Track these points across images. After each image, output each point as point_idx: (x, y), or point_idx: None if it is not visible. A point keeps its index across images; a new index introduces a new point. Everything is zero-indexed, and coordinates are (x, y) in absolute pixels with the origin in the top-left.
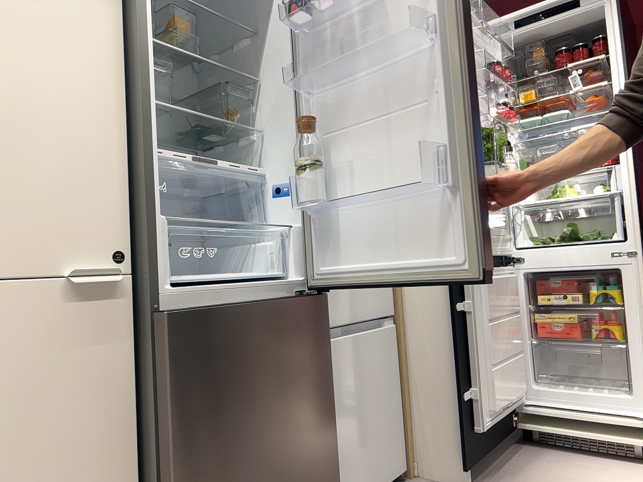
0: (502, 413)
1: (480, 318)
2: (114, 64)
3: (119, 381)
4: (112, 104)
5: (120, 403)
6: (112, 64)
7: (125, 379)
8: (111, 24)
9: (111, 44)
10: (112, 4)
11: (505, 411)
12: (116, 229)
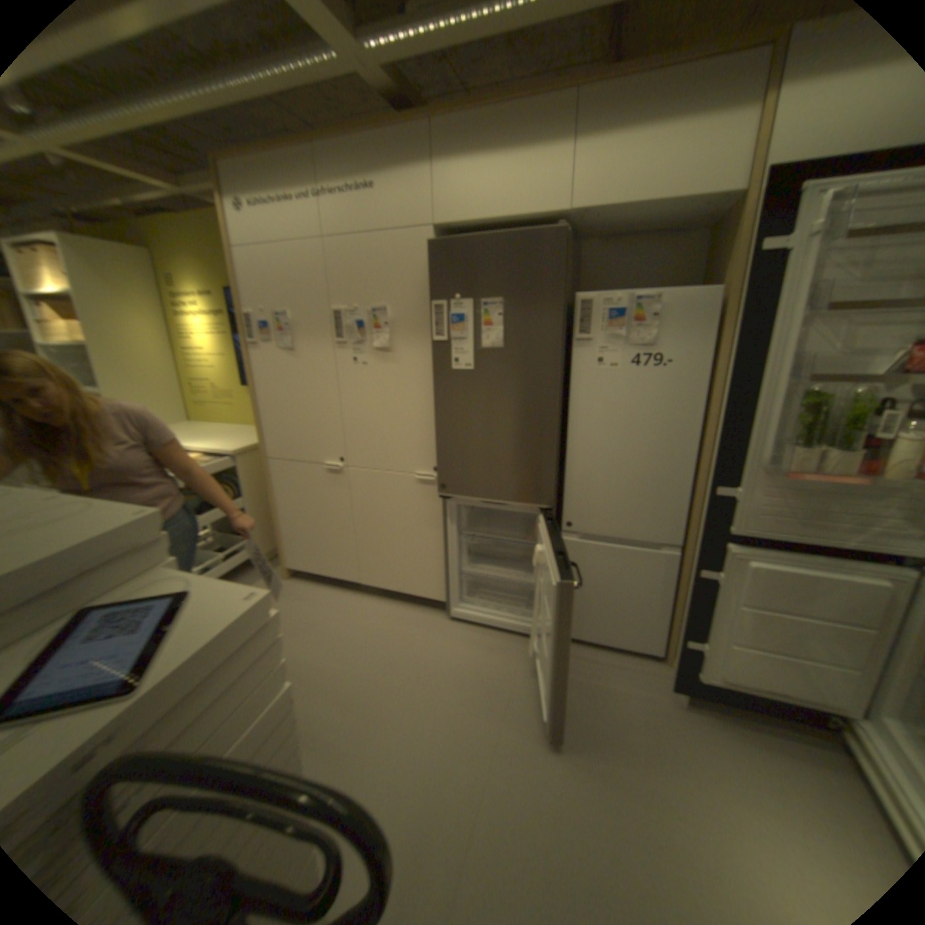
0: (759, 693)
1: (738, 598)
2: (435, 381)
3: (439, 517)
4: (435, 401)
5: (439, 525)
6: (434, 381)
7: (441, 517)
8: (434, 361)
9: (434, 371)
10: (434, 350)
11: (770, 696)
12: (437, 457)
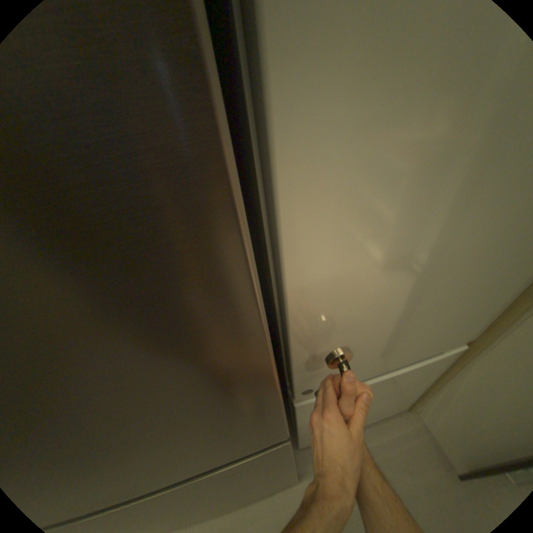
0: None
1: None
2: None
3: None
4: None
5: None
6: None
7: None
8: None
9: None
10: None
11: None
12: None
